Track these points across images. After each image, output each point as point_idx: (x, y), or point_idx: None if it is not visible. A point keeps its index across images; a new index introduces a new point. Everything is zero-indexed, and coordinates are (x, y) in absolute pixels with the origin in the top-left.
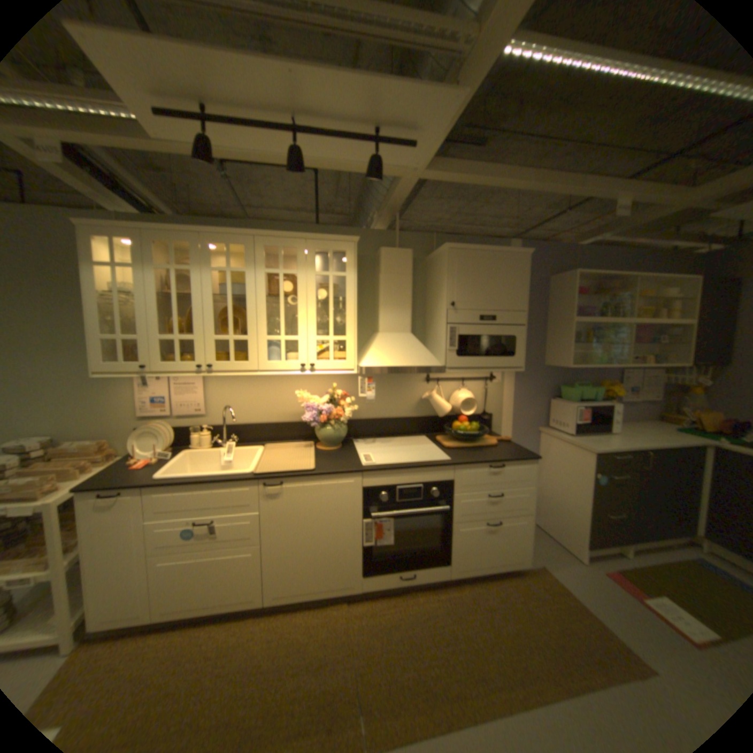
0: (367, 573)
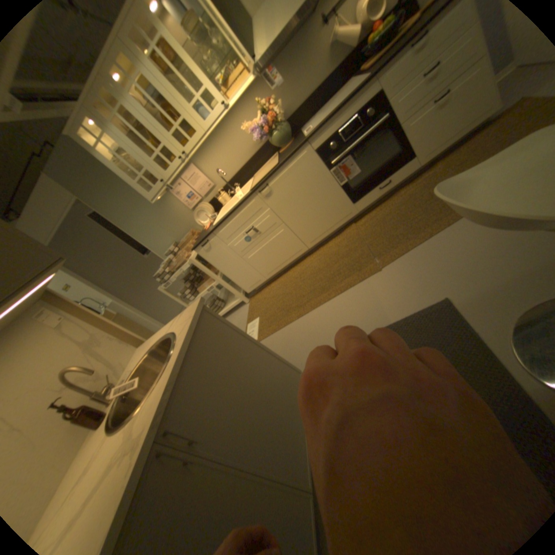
0: (356, 198)
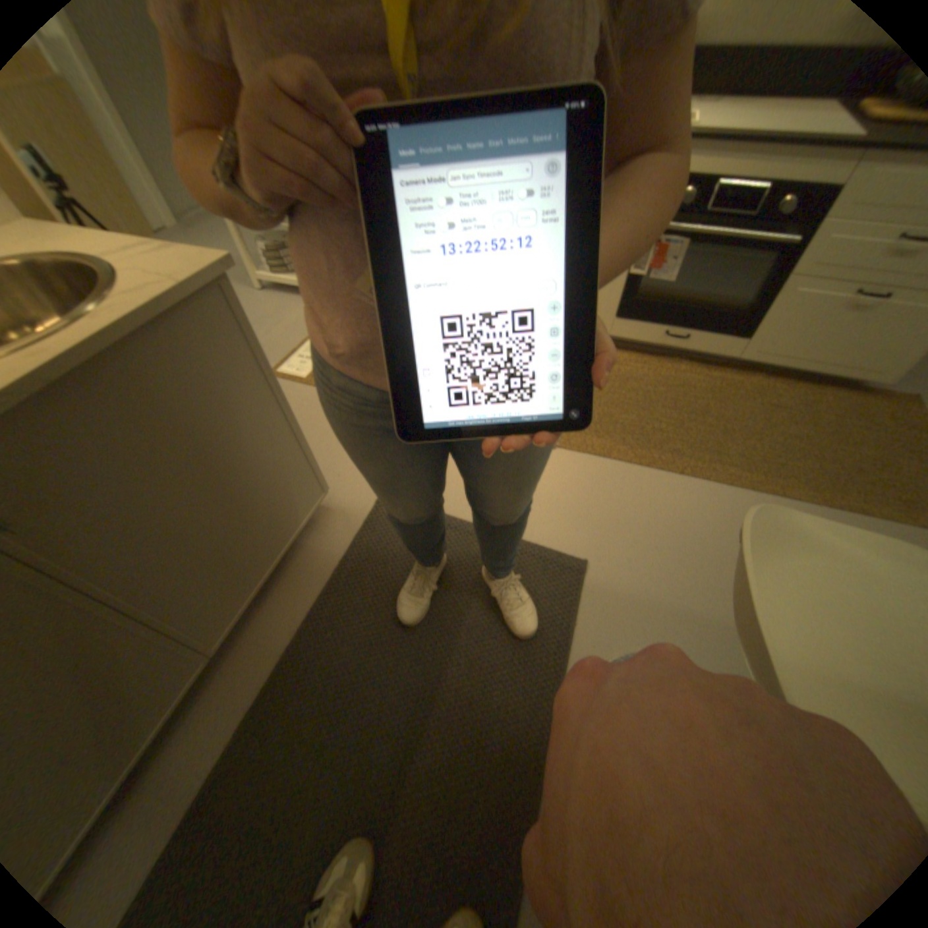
0: (625, 312)
